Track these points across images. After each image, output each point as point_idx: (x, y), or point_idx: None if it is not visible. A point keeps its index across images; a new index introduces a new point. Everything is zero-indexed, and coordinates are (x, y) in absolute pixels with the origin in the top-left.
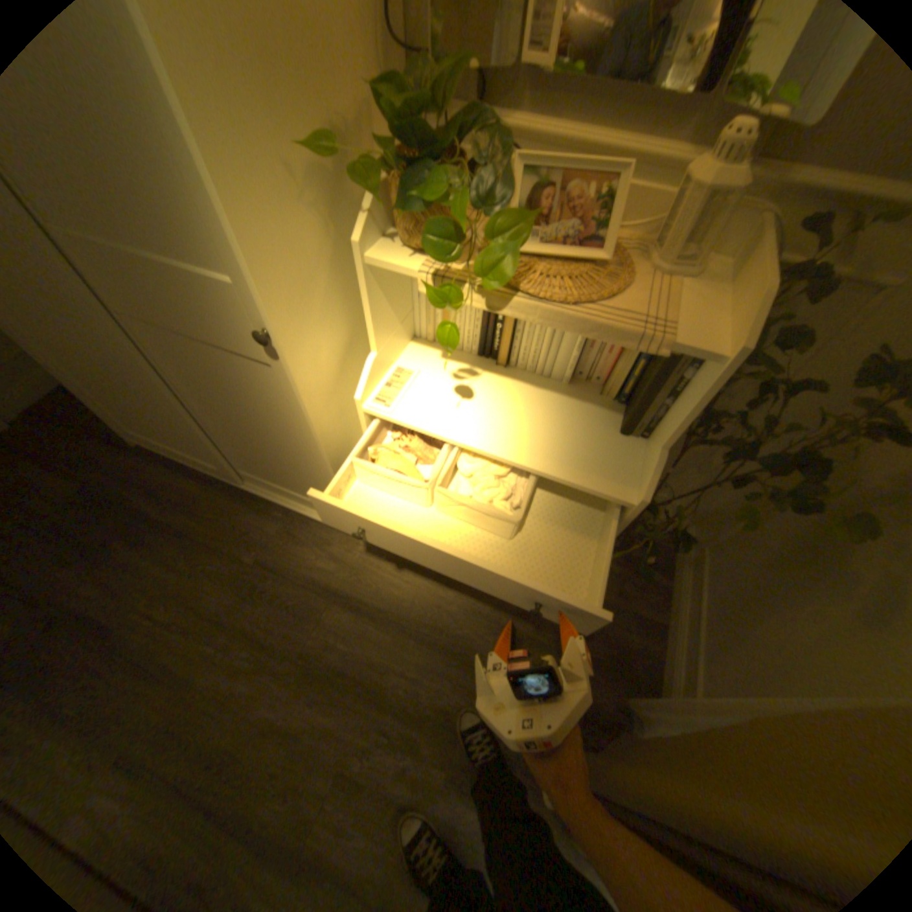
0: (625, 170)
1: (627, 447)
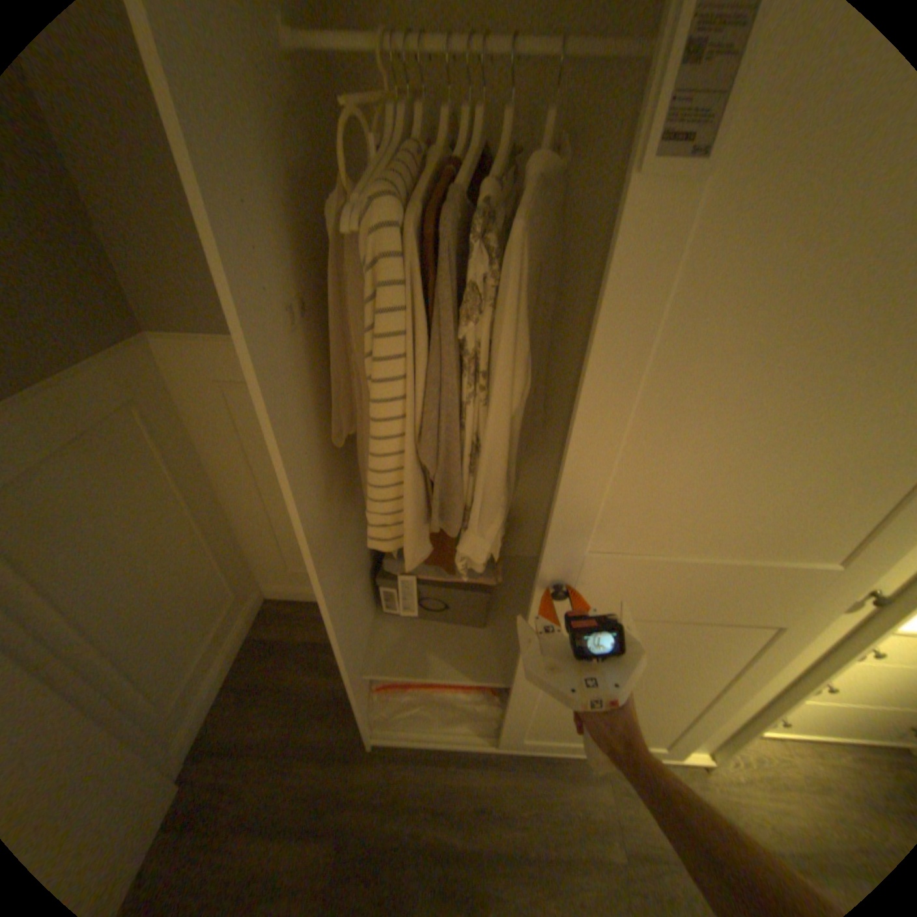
0: None
1: None
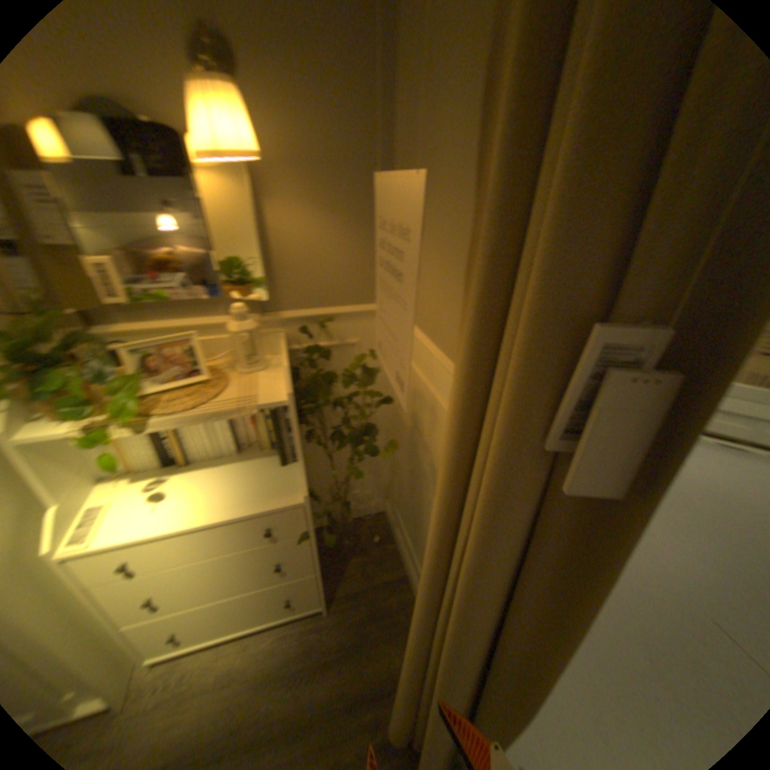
0: (189, 337)
1: (286, 472)
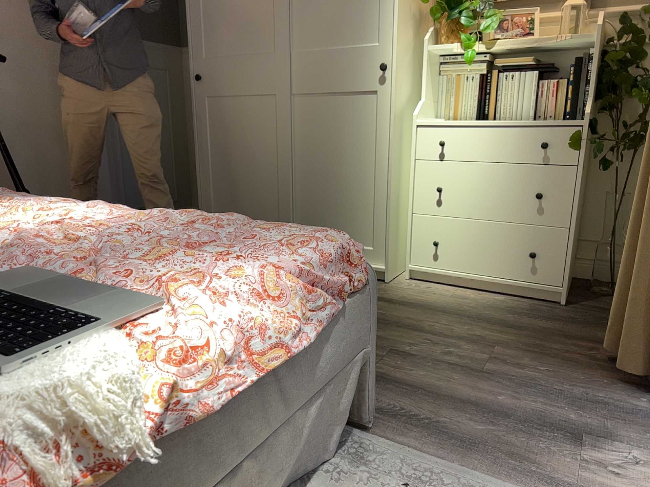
0: (535, 11)
1: (574, 121)
